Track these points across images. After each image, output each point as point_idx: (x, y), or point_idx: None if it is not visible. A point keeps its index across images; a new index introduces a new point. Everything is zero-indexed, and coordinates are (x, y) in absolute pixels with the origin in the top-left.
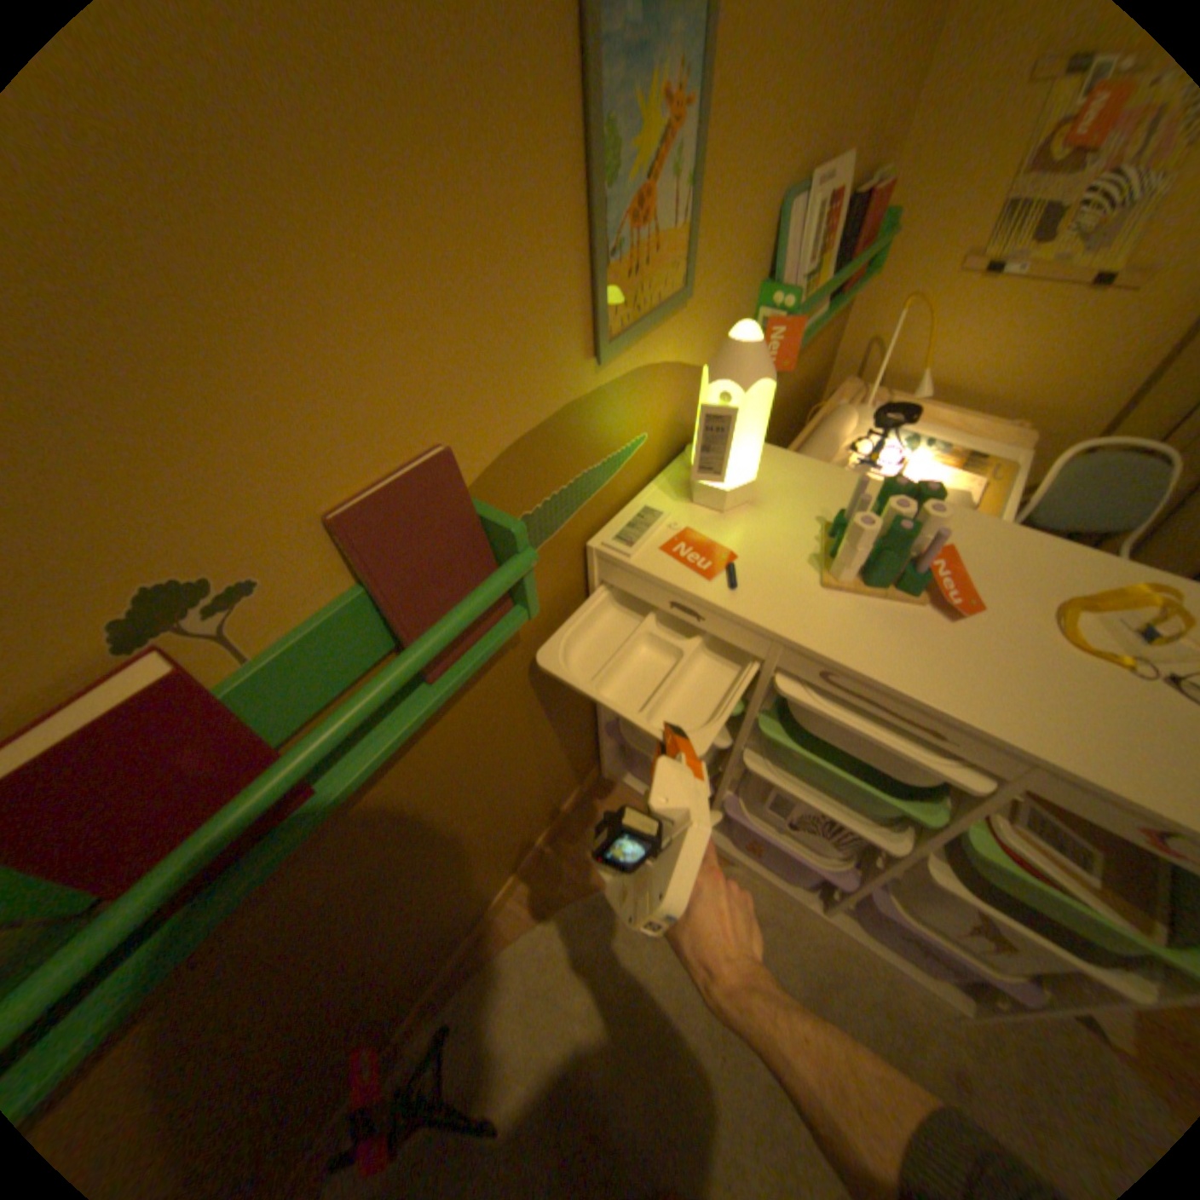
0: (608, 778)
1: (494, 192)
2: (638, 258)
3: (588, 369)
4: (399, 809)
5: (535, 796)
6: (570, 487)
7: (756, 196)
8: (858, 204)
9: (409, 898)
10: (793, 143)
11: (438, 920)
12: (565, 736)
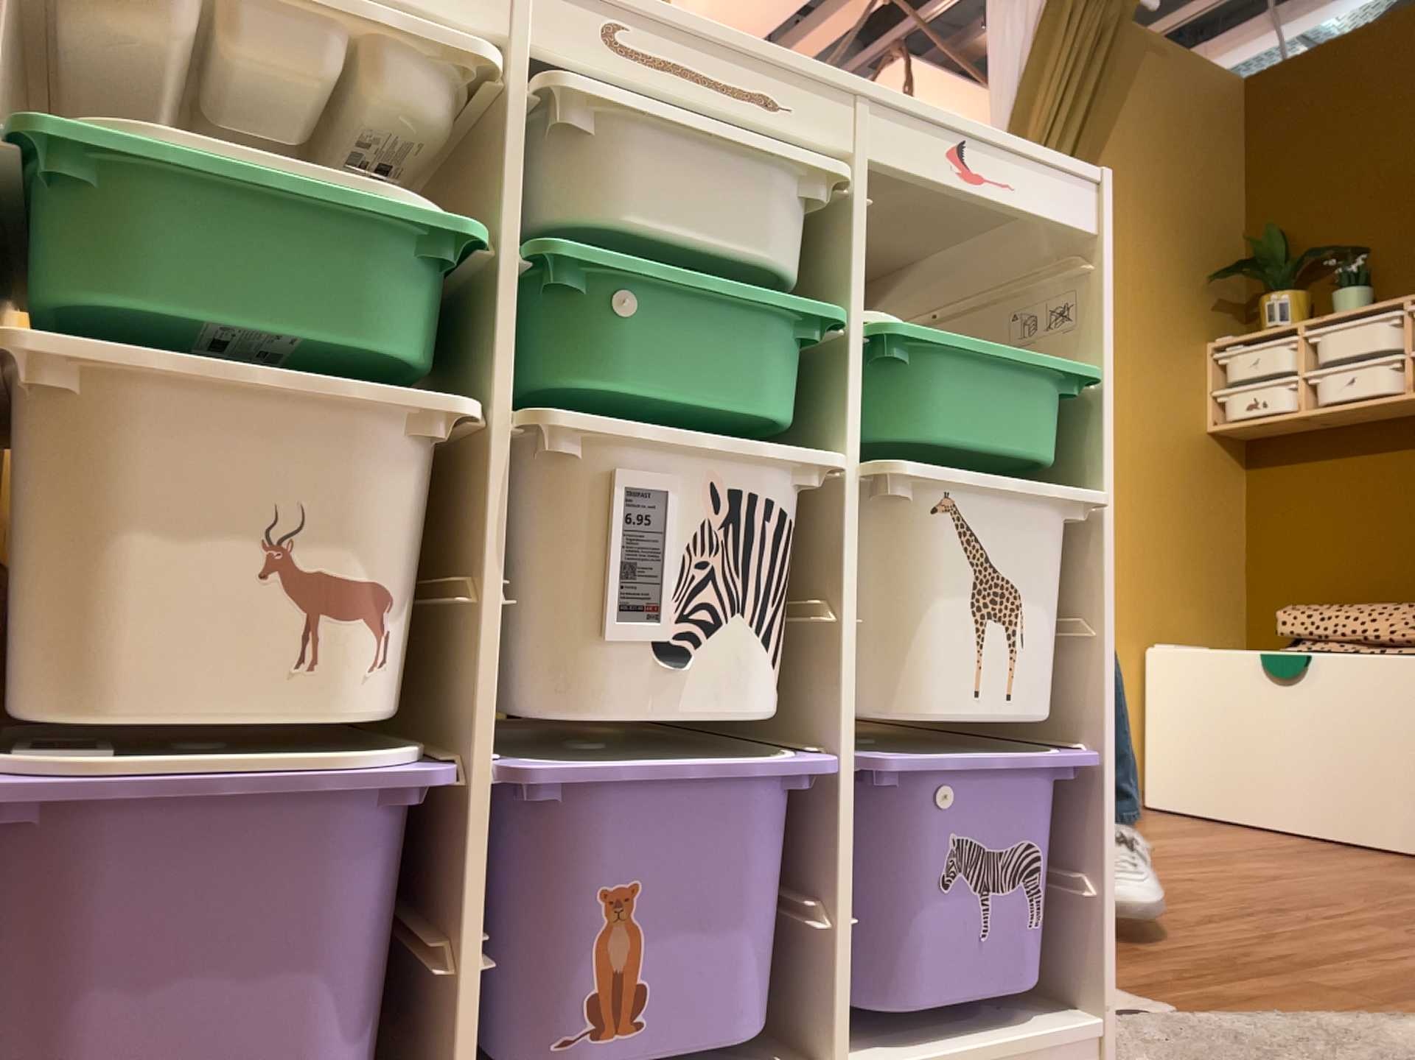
0: None
1: None
2: None
3: None
4: None
5: None
6: None
7: None
8: None
9: None
10: None
11: None
12: None
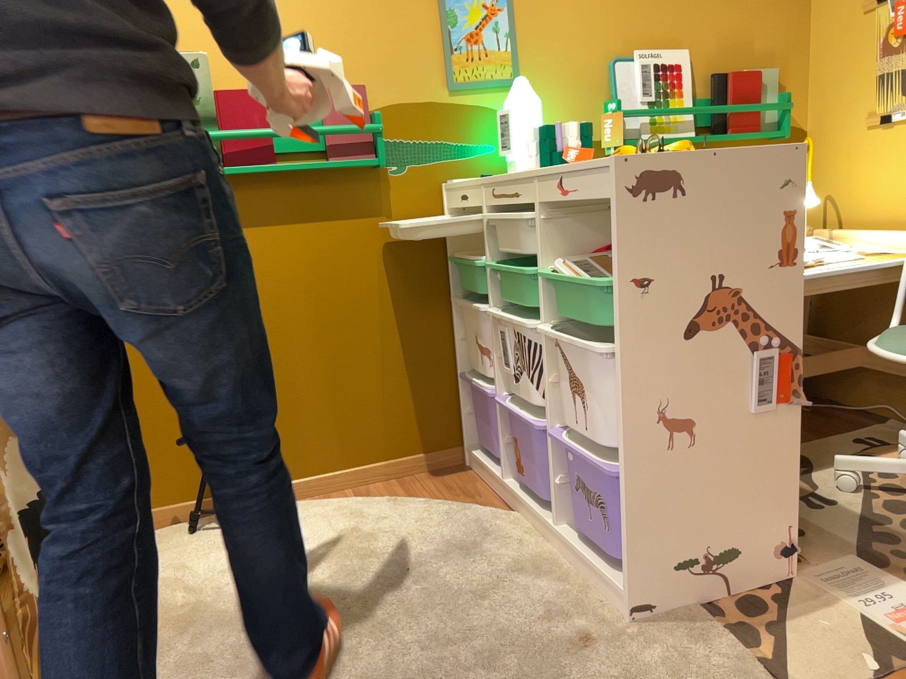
0: (468, 464)
1: (397, 22)
2: (471, 57)
3: (442, 92)
4: (302, 254)
5: (390, 387)
6: (430, 144)
7: (573, 55)
8: (713, 82)
9: (286, 340)
10: (605, 39)
11: (294, 403)
12: (424, 352)
